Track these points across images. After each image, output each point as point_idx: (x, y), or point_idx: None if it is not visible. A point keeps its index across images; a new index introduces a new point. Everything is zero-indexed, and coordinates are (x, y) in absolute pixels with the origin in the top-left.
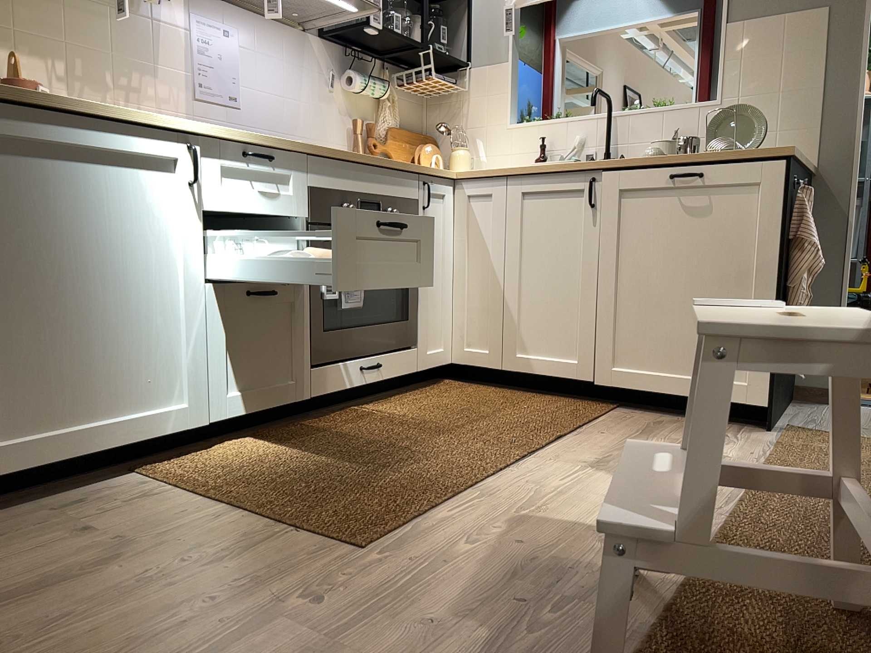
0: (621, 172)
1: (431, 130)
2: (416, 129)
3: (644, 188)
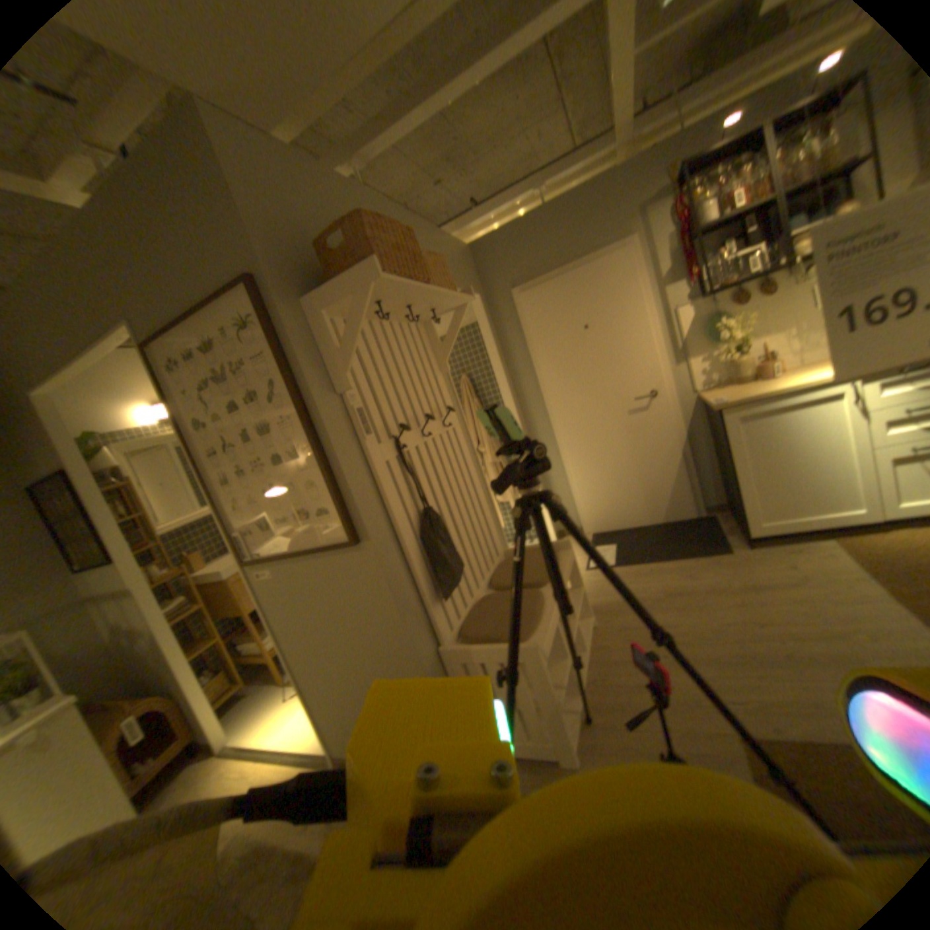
0: None
1: None
2: None
3: None
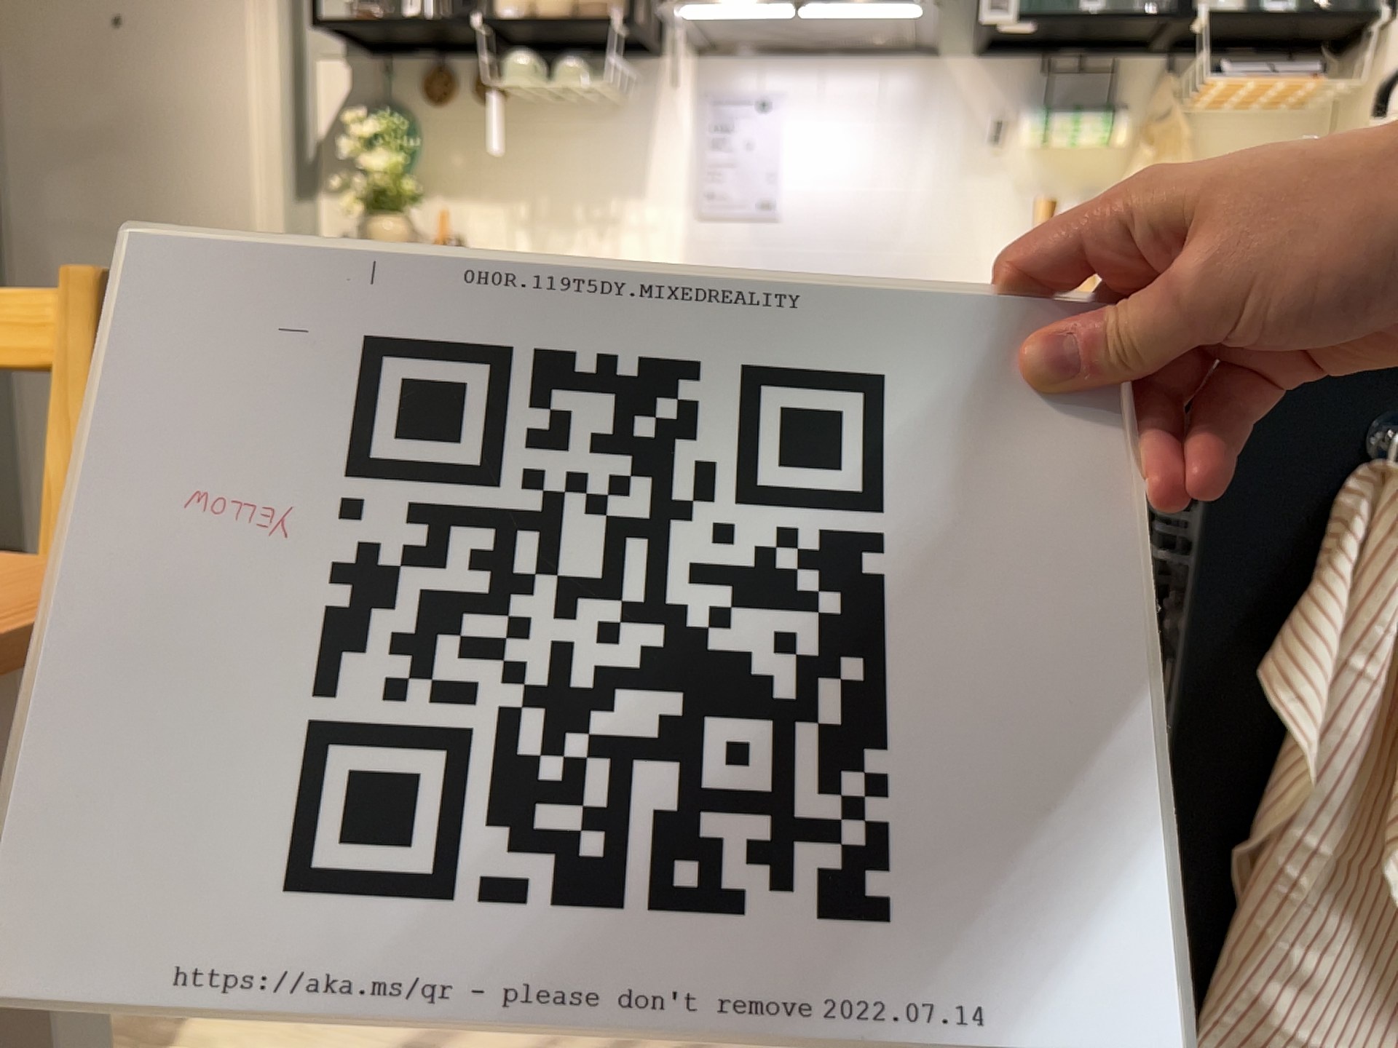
0: None
1: None
2: None
3: None
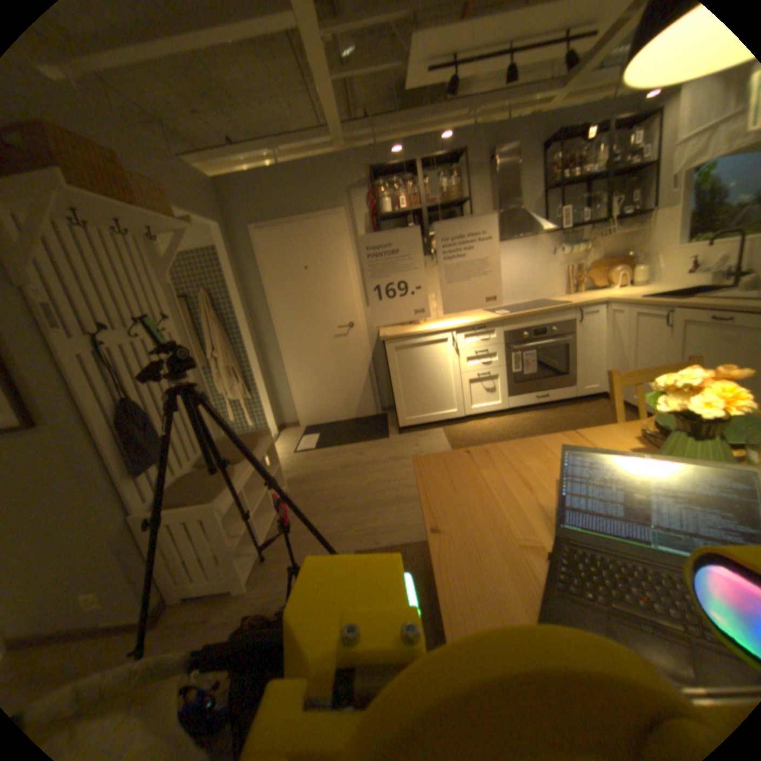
0: (694, 308)
1: (635, 249)
2: (623, 251)
3: (700, 322)
